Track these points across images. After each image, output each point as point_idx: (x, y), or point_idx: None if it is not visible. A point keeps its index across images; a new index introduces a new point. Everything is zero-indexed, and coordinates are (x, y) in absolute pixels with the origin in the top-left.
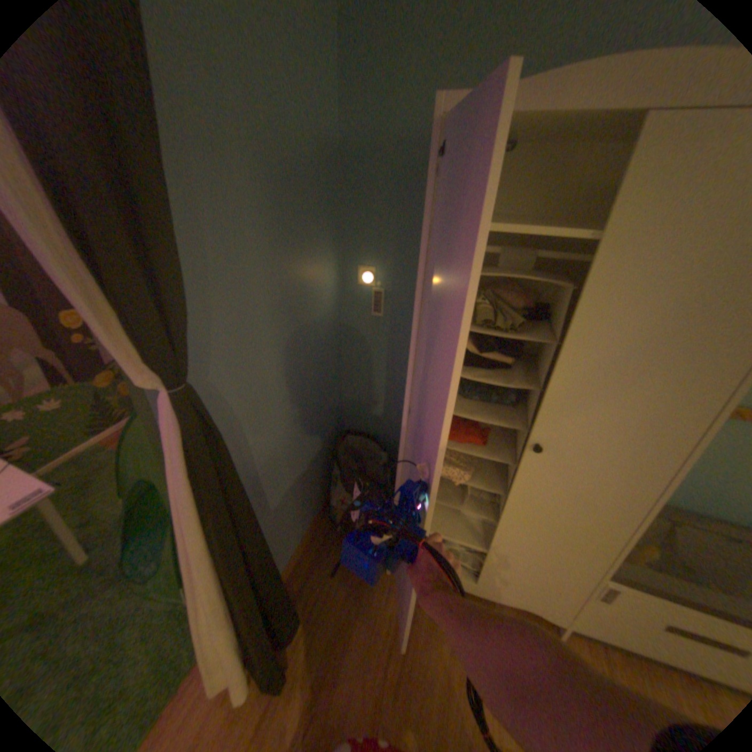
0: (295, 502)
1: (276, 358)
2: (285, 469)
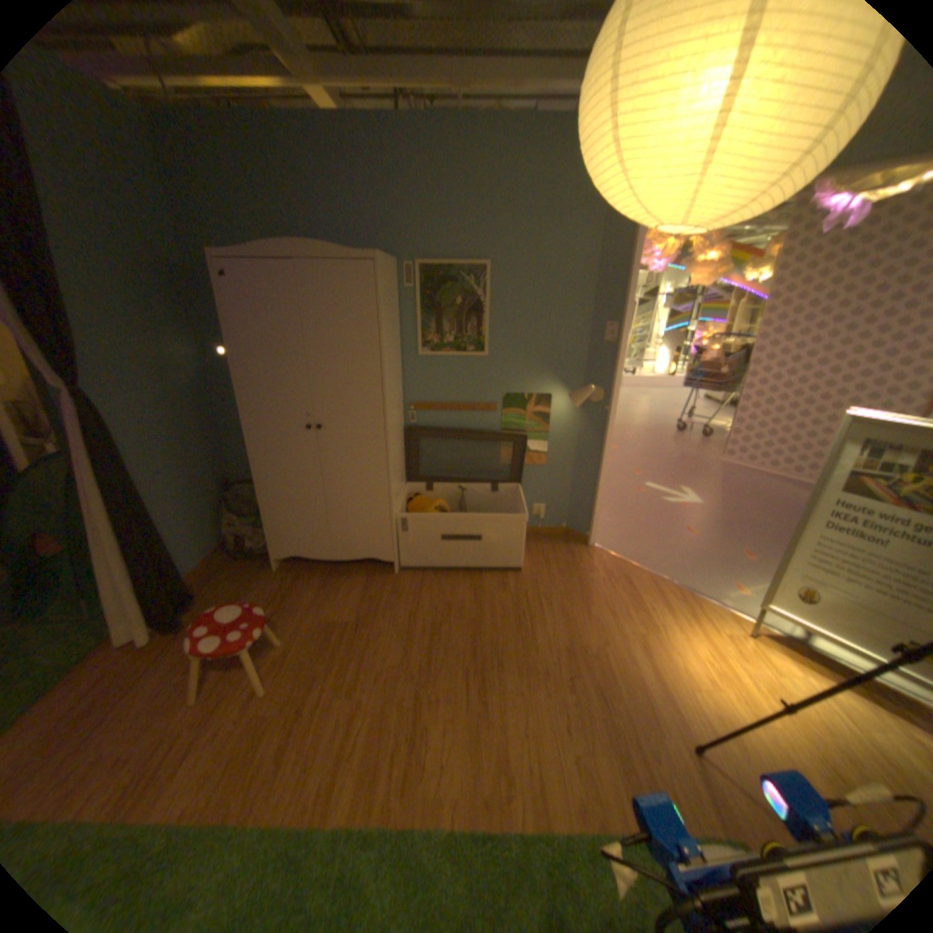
0: (183, 524)
1: (145, 401)
2: (167, 489)
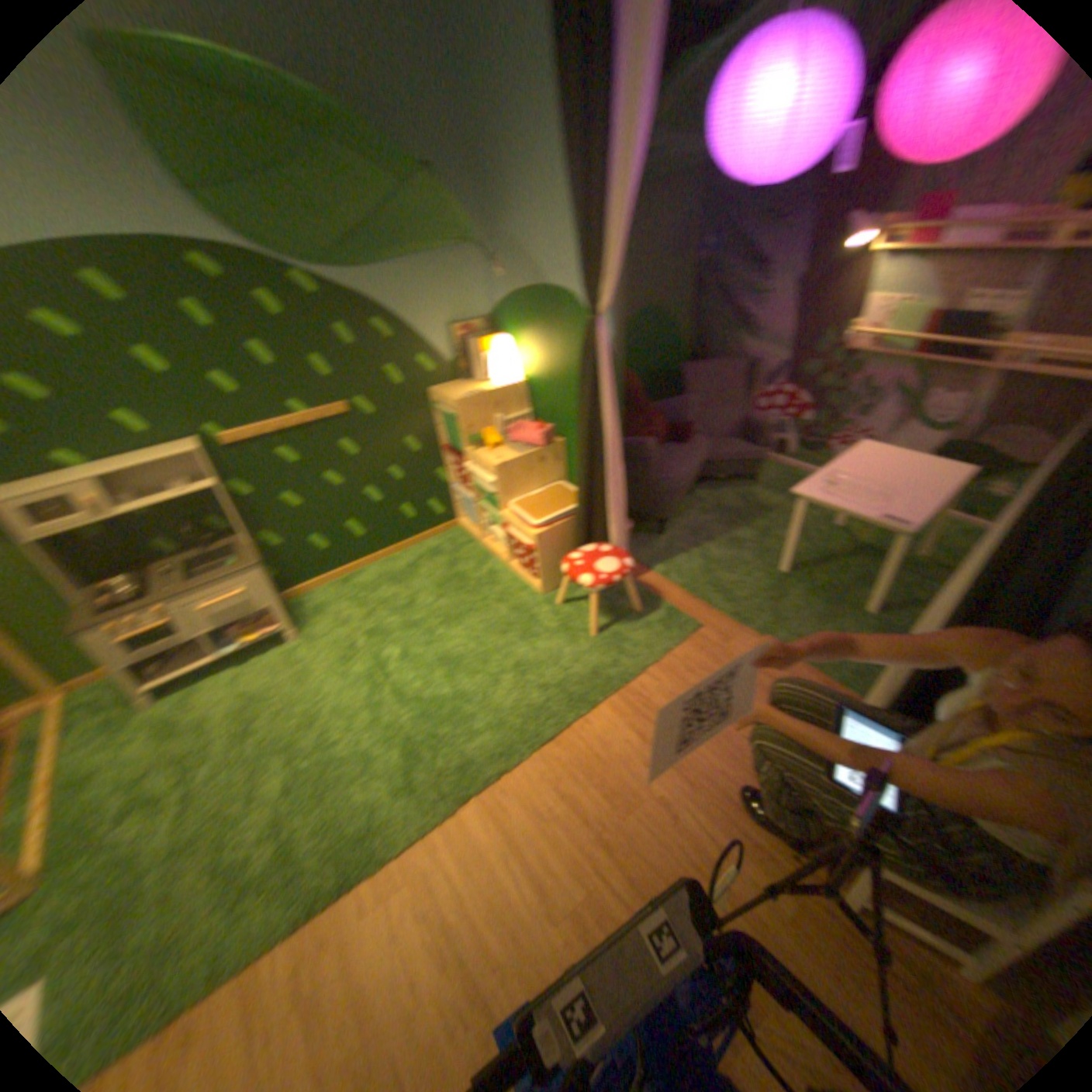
0: None
1: None
2: None
